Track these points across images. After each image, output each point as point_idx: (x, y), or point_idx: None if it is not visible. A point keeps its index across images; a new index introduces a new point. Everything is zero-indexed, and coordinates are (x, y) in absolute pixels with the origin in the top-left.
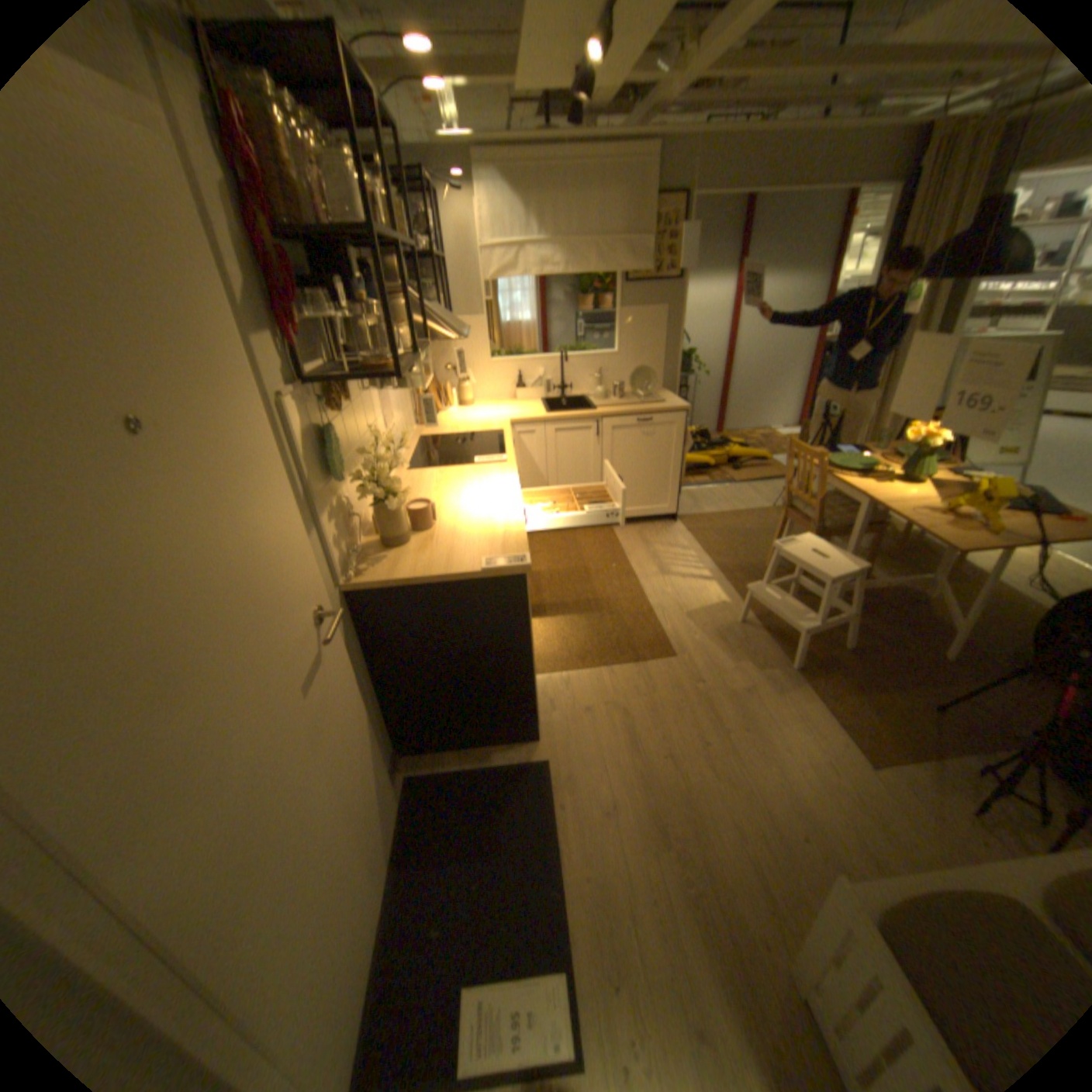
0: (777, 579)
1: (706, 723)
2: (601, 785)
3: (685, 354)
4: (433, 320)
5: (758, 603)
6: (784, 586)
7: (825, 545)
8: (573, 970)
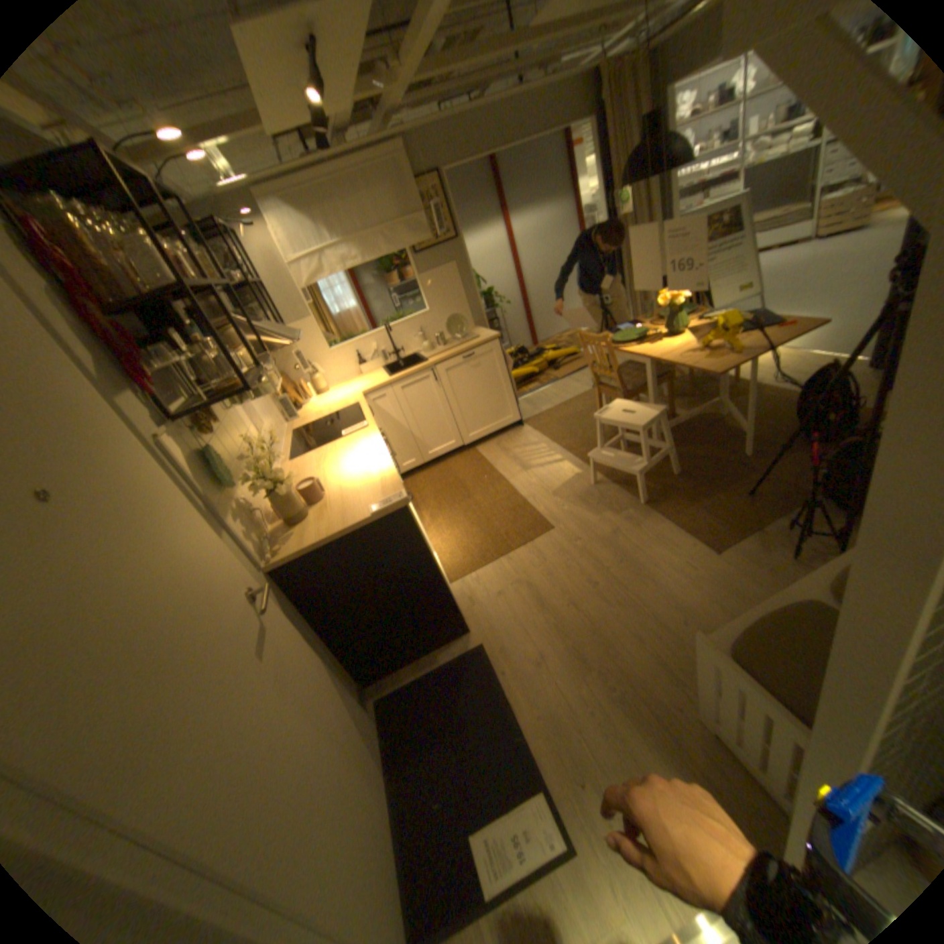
0: (610, 442)
1: (590, 569)
2: (527, 645)
3: (486, 294)
4: (267, 336)
5: (602, 466)
6: (617, 445)
7: (633, 404)
8: (546, 787)
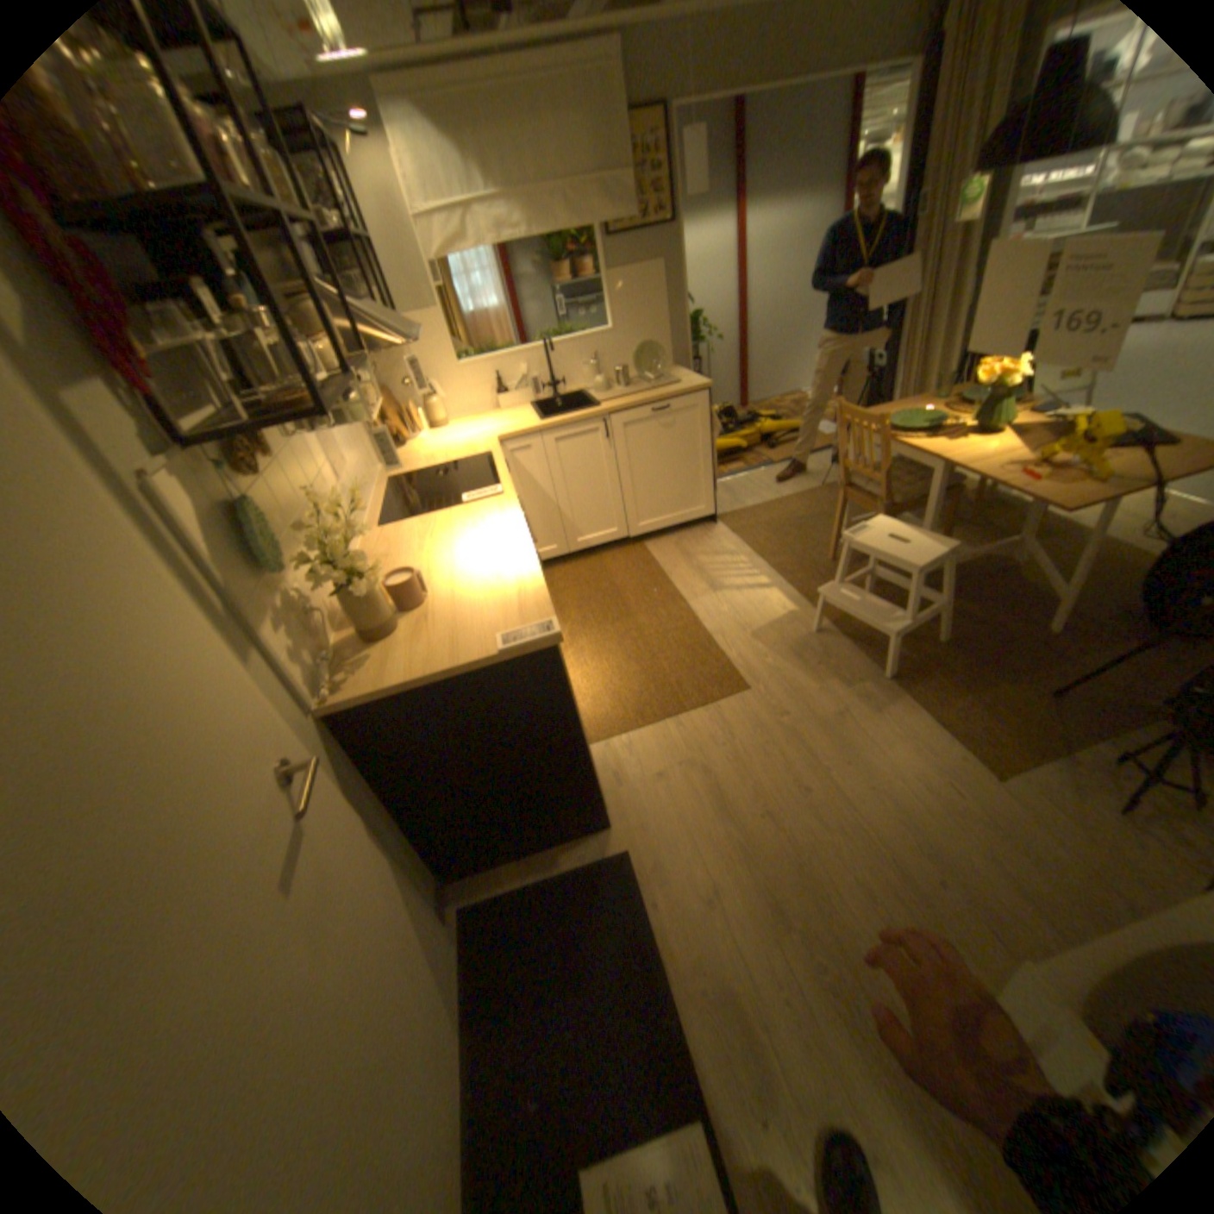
0: (845, 573)
1: (800, 765)
2: (694, 868)
3: (691, 320)
4: (368, 325)
5: (829, 607)
6: (855, 580)
7: (898, 526)
8: (706, 1113)
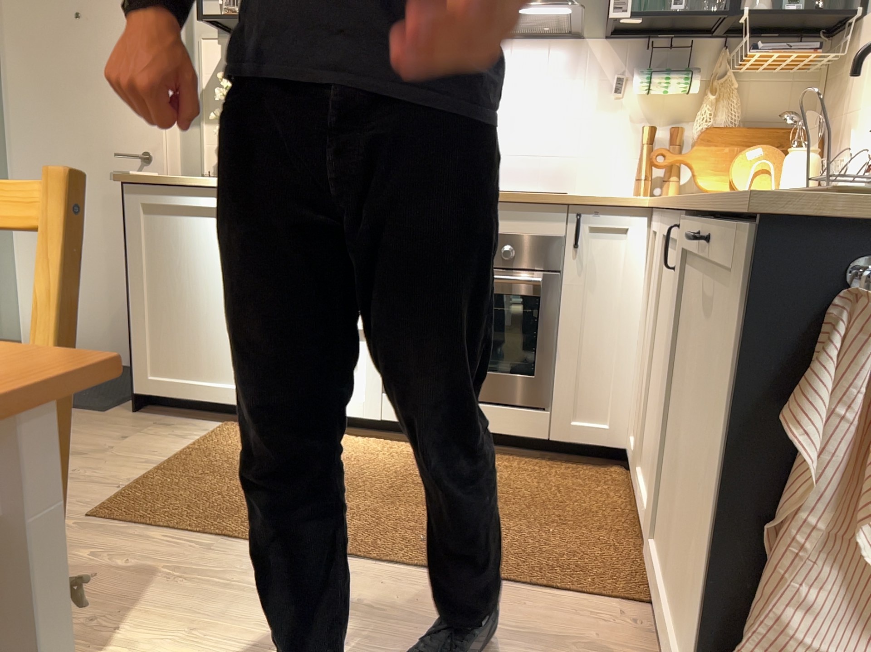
0: None
1: None
2: None
3: None
4: None
5: None
6: None
7: None
8: None
